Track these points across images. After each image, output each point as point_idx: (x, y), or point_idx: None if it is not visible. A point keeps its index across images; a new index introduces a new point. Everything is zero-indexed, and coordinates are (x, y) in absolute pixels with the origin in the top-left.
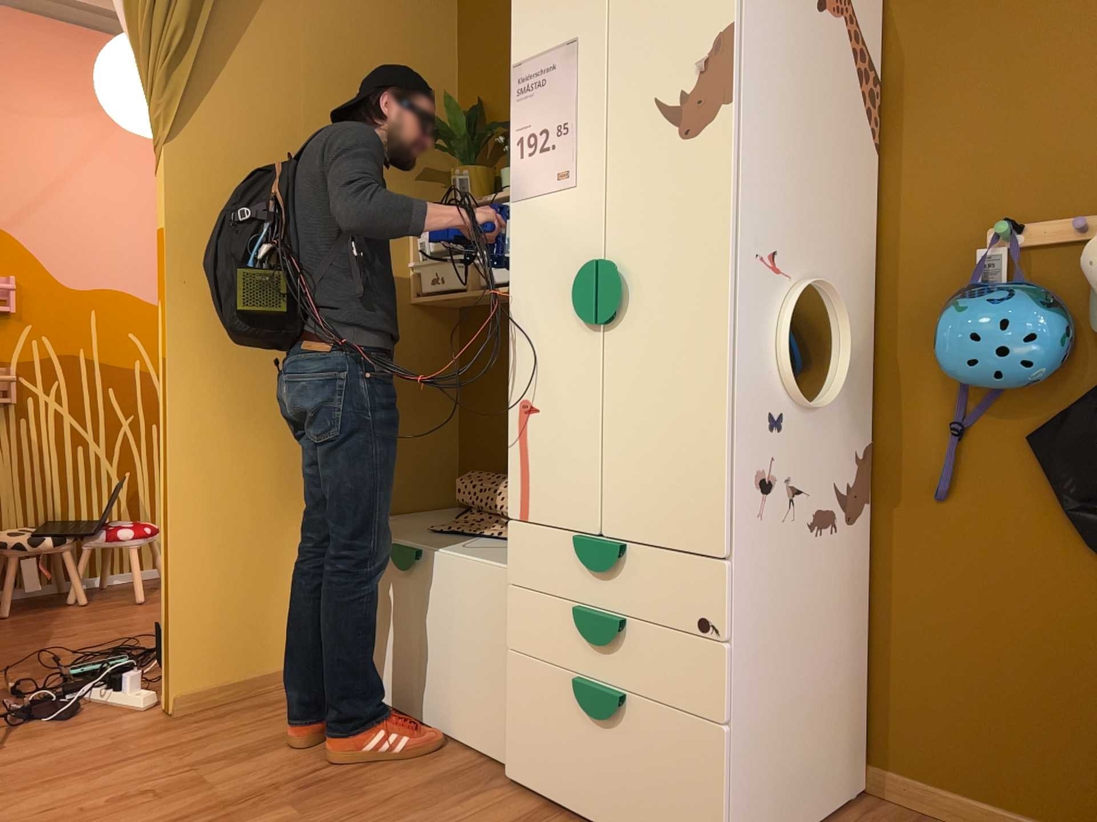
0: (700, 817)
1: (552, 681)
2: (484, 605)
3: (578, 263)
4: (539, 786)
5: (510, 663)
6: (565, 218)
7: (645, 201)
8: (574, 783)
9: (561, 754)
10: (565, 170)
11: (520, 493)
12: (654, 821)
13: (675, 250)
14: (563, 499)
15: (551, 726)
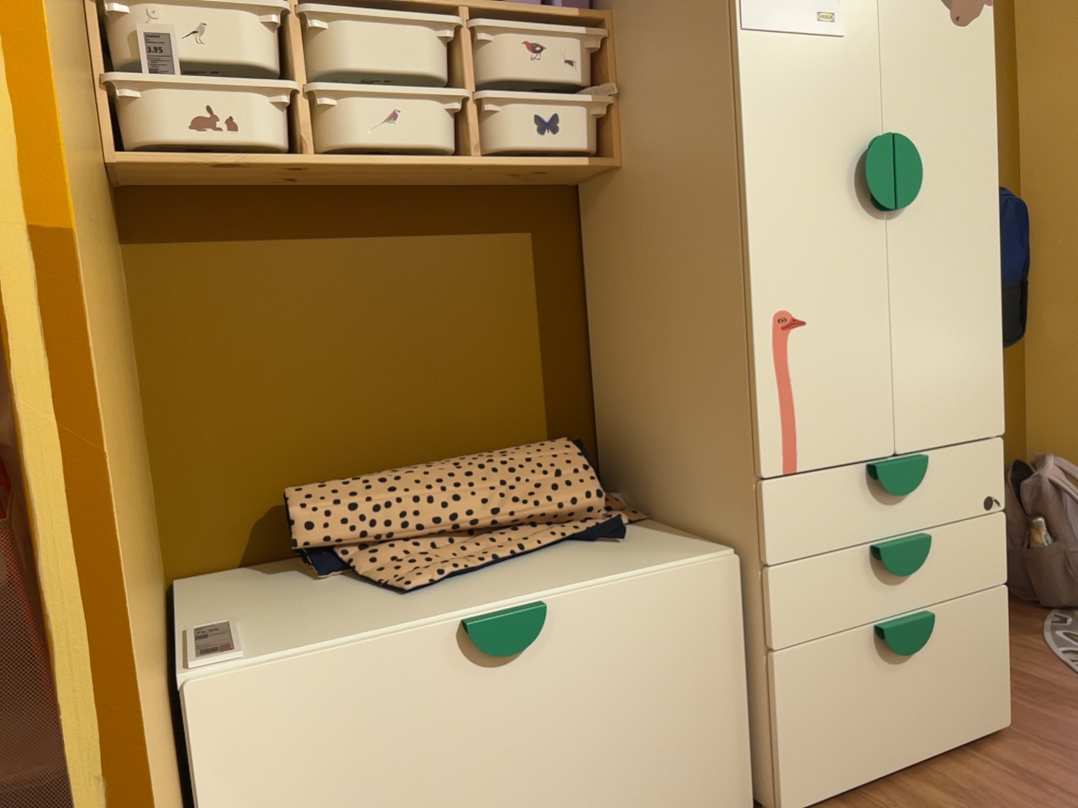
0: (994, 675)
1: (843, 651)
2: (690, 625)
3: (854, 136)
4: (833, 787)
5: (773, 669)
6: (832, 74)
7: (924, 79)
8: (878, 745)
9: (861, 725)
10: (830, 12)
11: (785, 438)
12: (958, 714)
13: (954, 139)
14: (849, 427)
15: (846, 704)
